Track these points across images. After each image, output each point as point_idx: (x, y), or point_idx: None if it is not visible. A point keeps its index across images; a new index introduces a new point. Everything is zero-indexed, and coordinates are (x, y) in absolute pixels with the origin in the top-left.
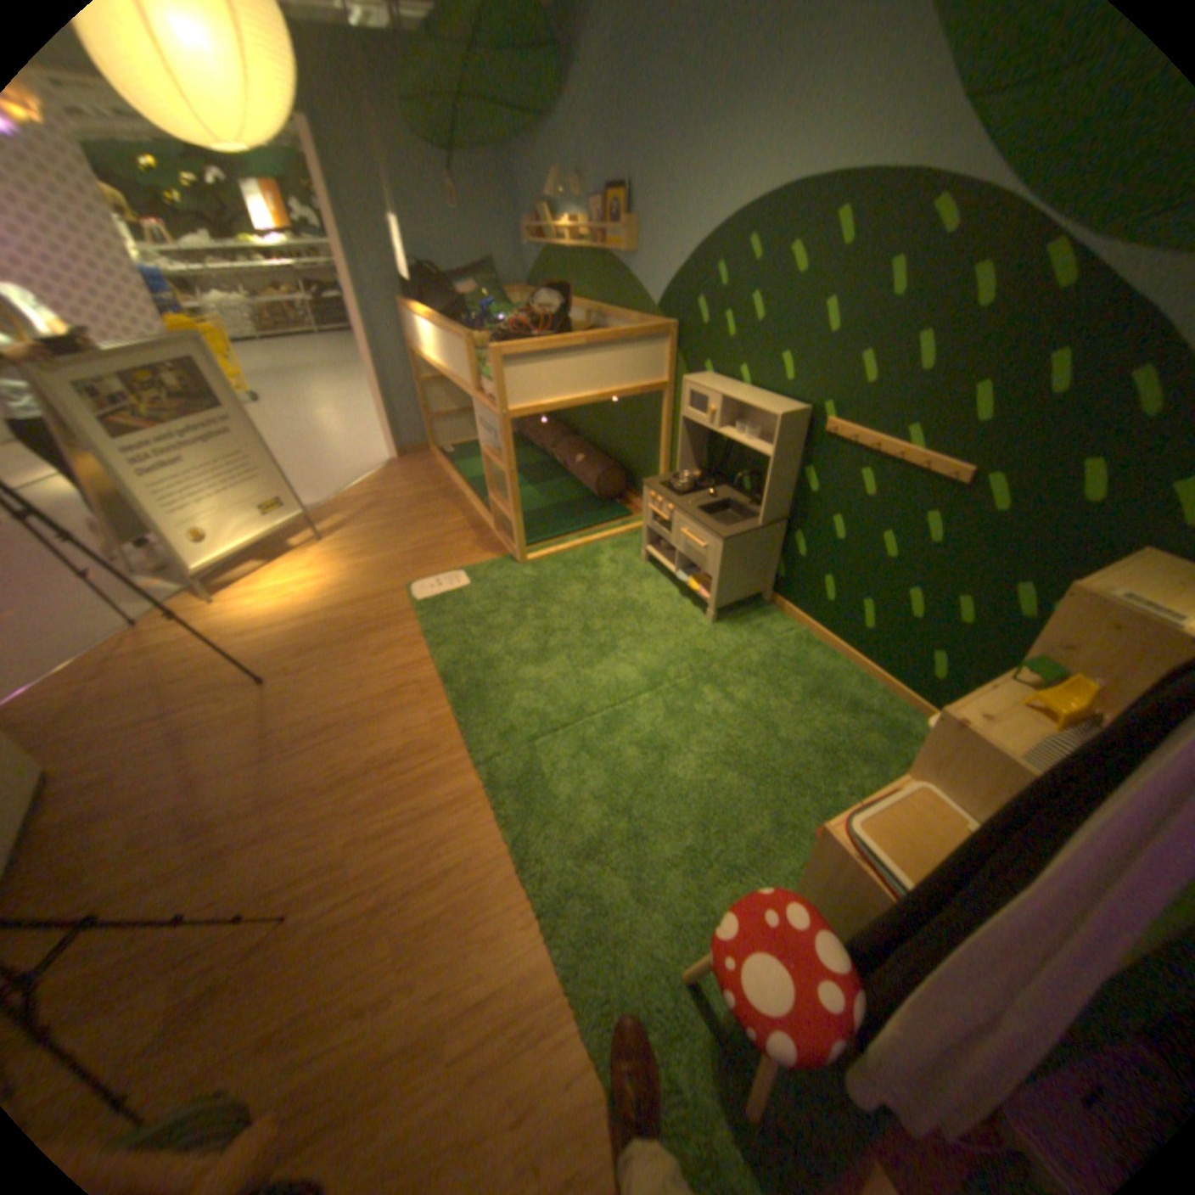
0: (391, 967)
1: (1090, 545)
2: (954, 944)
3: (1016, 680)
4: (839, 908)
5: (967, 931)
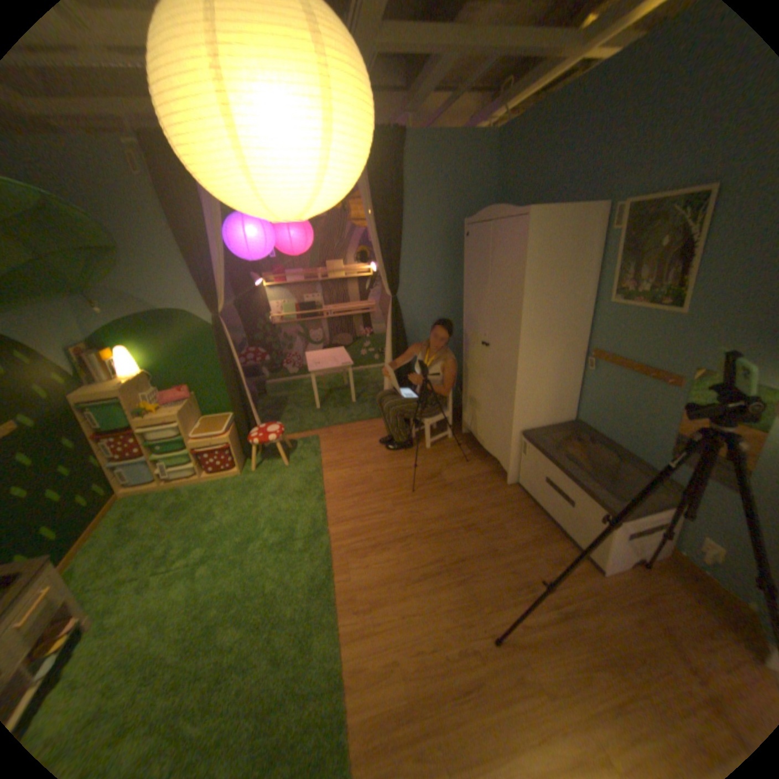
0: (370, 478)
1: (57, 410)
2: (243, 389)
3: (141, 419)
4: (236, 448)
5: (241, 384)
